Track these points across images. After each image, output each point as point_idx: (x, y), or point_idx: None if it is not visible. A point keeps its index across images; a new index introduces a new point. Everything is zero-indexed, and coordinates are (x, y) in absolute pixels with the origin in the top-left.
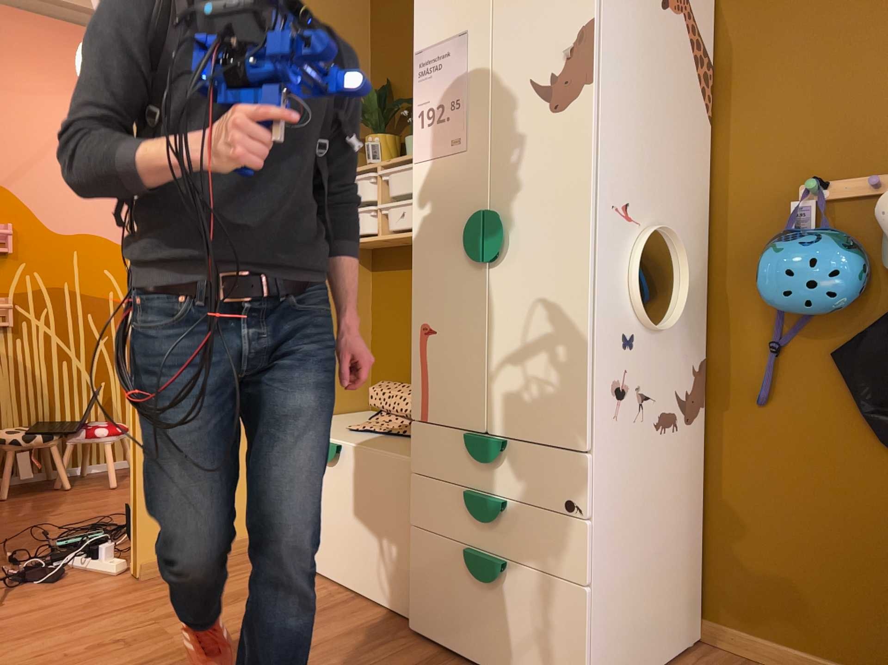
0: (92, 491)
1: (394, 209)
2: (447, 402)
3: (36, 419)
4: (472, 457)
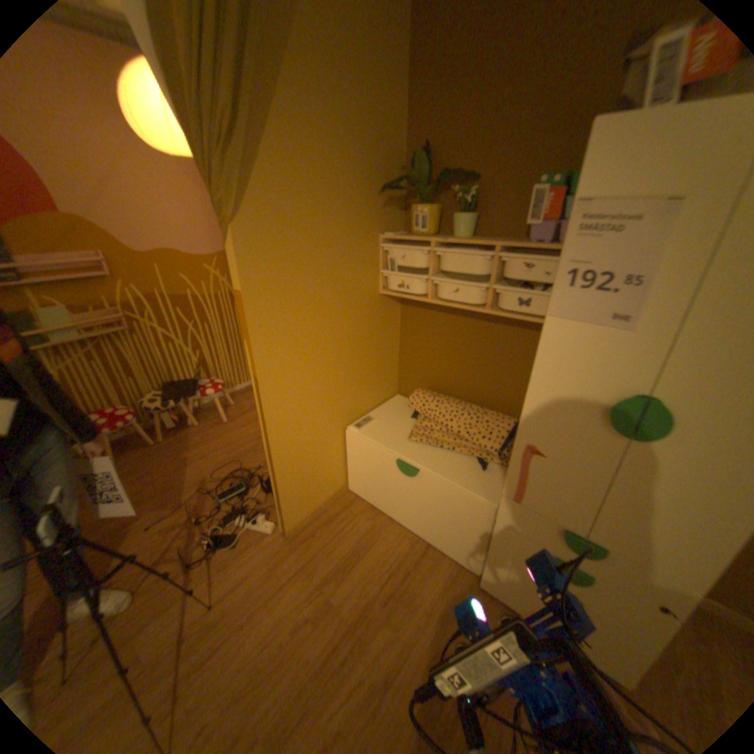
0: (216, 428)
1: (448, 283)
2: (548, 503)
3: (164, 384)
4: (571, 547)
